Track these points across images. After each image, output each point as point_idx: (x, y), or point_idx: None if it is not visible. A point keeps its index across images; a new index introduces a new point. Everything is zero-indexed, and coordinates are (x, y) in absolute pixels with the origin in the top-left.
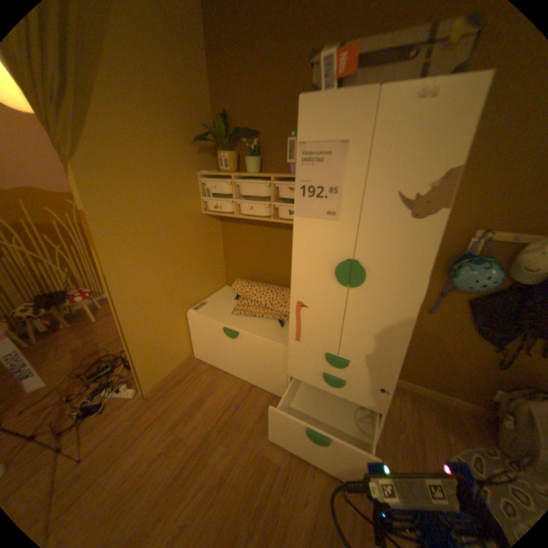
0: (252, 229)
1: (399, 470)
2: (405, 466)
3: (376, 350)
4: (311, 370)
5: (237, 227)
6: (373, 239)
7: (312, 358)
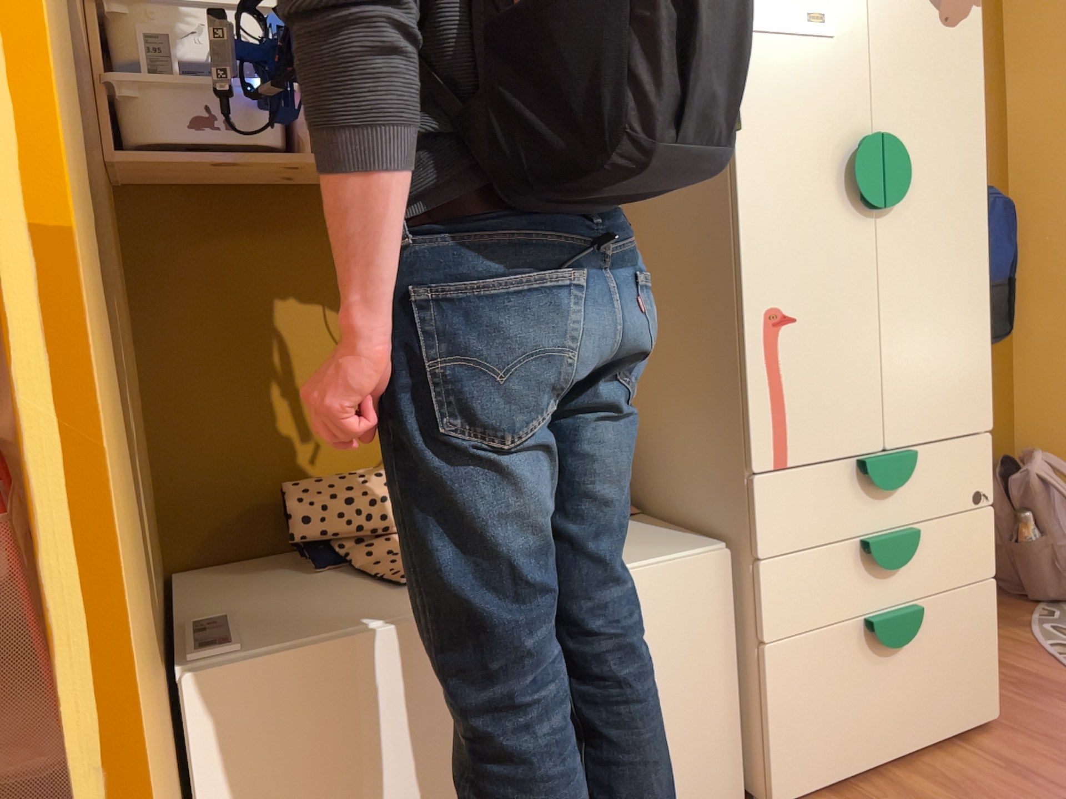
0: (304, 249)
1: (1063, 716)
2: (1055, 704)
3: (950, 377)
4: (829, 563)
5: (228, 252)
6: (900, 78)
7: (827, 508)
